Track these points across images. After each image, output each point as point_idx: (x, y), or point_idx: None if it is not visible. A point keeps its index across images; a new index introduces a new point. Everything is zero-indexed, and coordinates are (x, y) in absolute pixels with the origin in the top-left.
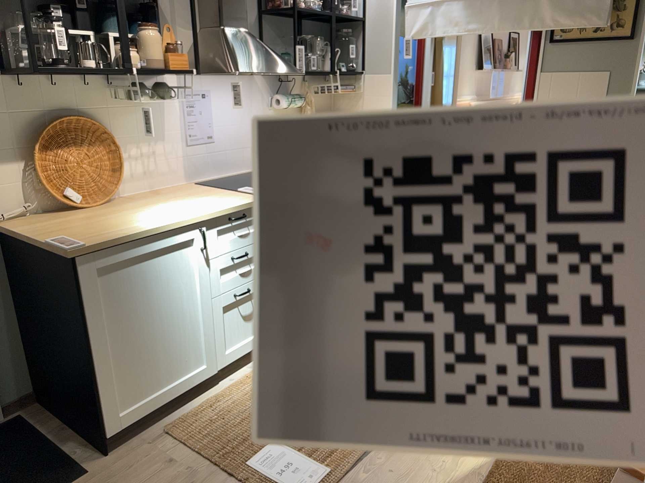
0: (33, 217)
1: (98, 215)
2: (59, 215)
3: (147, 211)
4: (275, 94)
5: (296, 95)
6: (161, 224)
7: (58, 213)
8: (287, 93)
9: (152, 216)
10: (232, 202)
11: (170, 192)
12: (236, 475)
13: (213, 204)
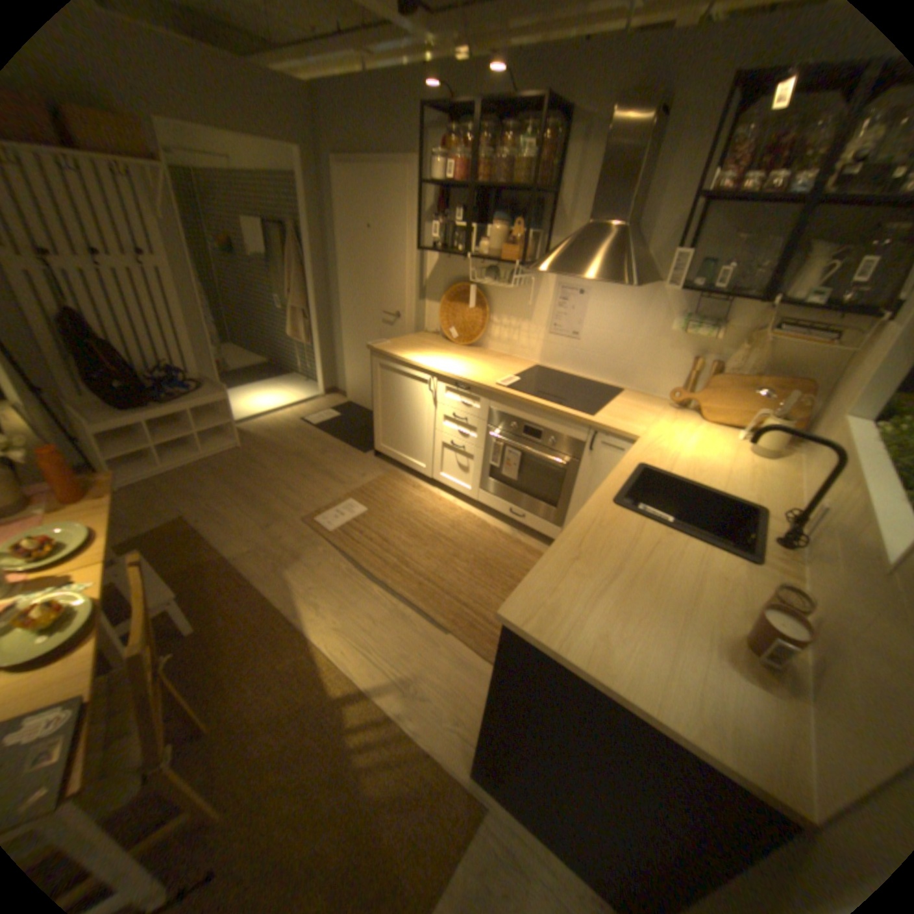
0: (435, 336)
1: (439, 347)
2: (441, 340)
3: (446, 356)
4: (695, 312)
5: (711, 320)
6: (413, 359)
7: (446, 340)
8: (721, 316)
9: (433, 357)
10: (472, 376)
11: (505, 360)
12: (343, 496)
13: (463, 371)
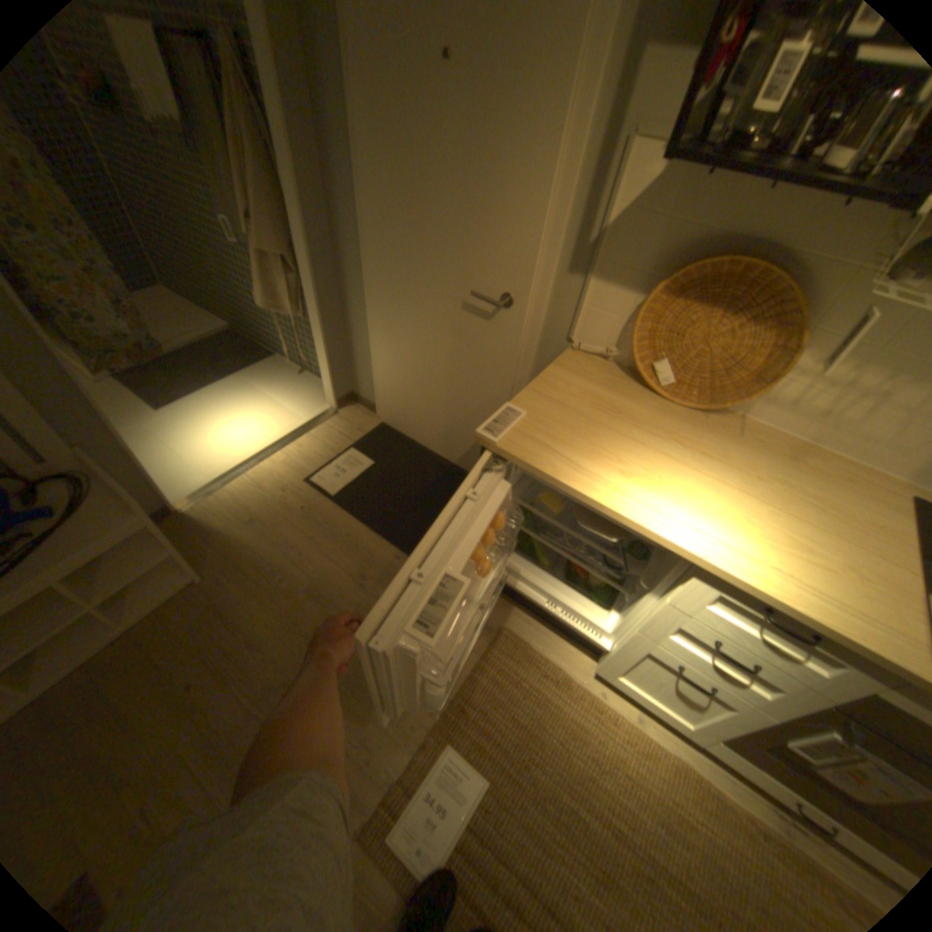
0: (604, 364)
1: (641, 417)
2: (626, 381)
3: (687, 467)
4: None
5: None
6: (624, 504)
7: (636, 378)
8: None
9: (663, 480)
10: (832, 601)
11: (823, 470)
12: (428, 739)
13: (786, 563)
